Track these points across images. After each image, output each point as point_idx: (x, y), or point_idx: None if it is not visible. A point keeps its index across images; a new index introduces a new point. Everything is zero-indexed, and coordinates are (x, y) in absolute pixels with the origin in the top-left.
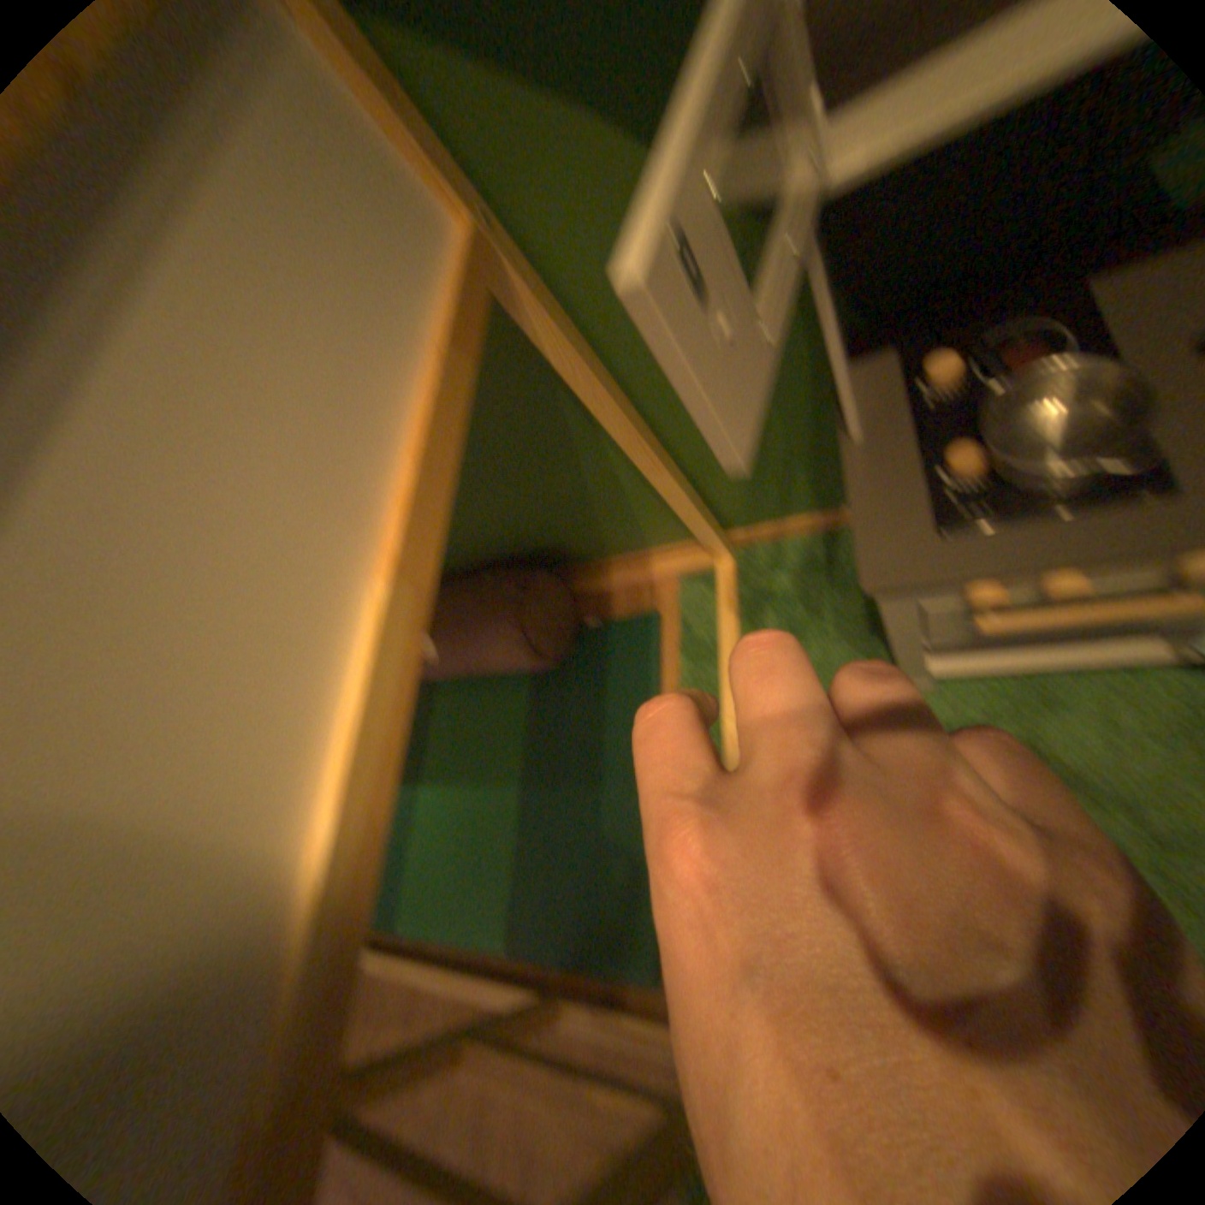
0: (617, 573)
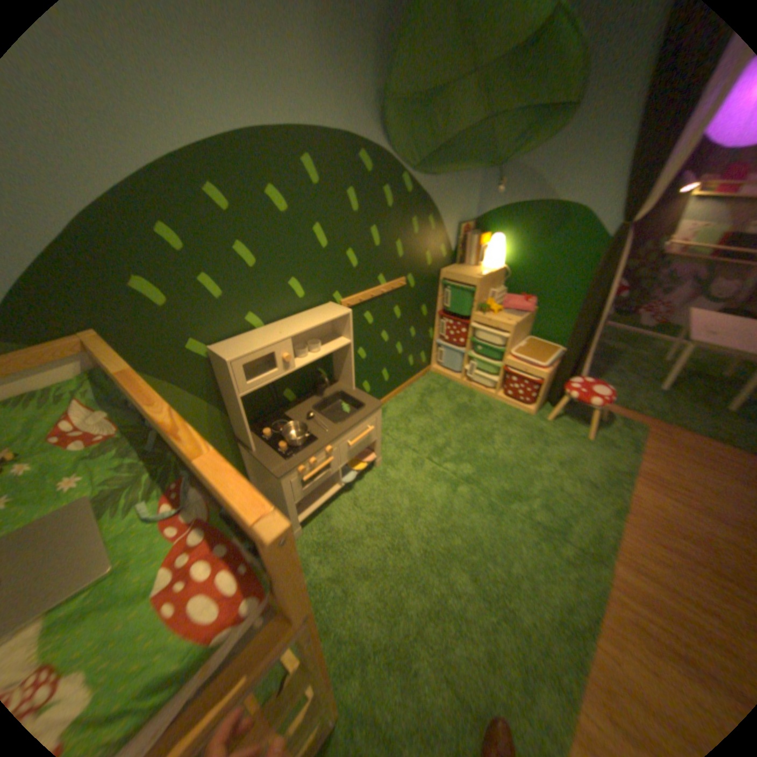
0: None
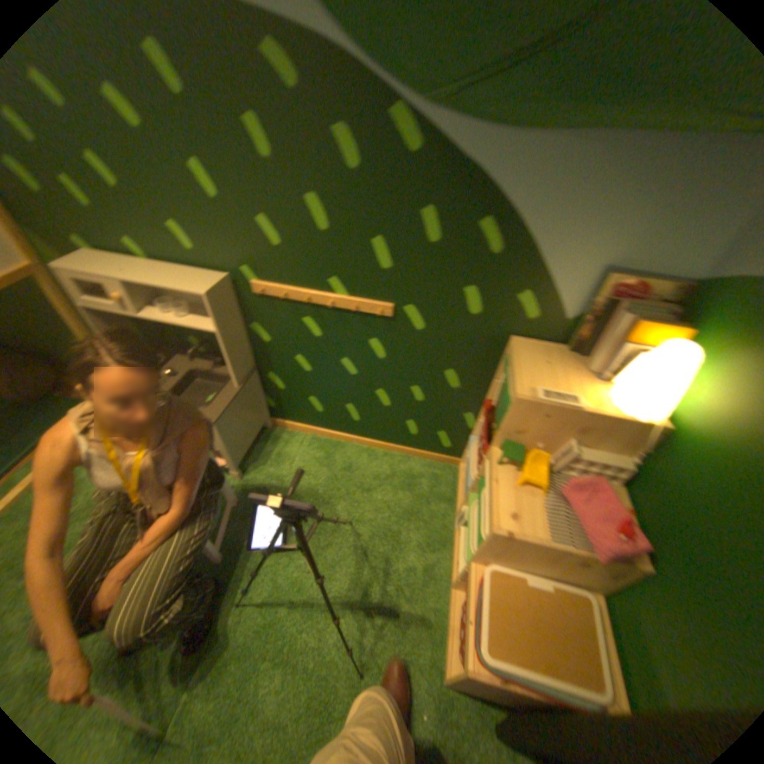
0: None
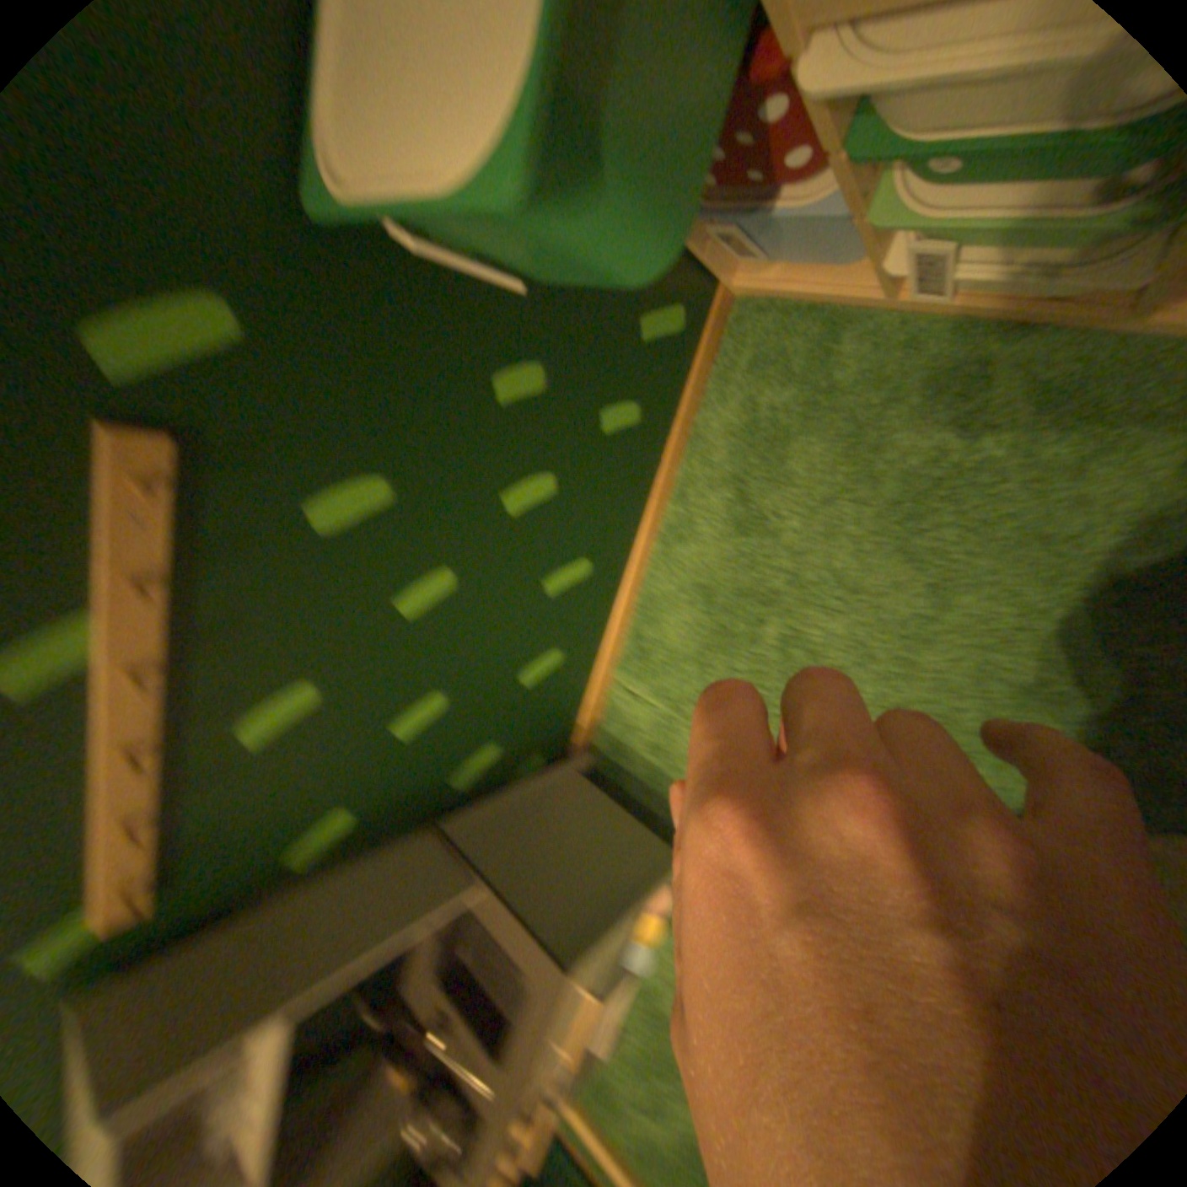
0: None
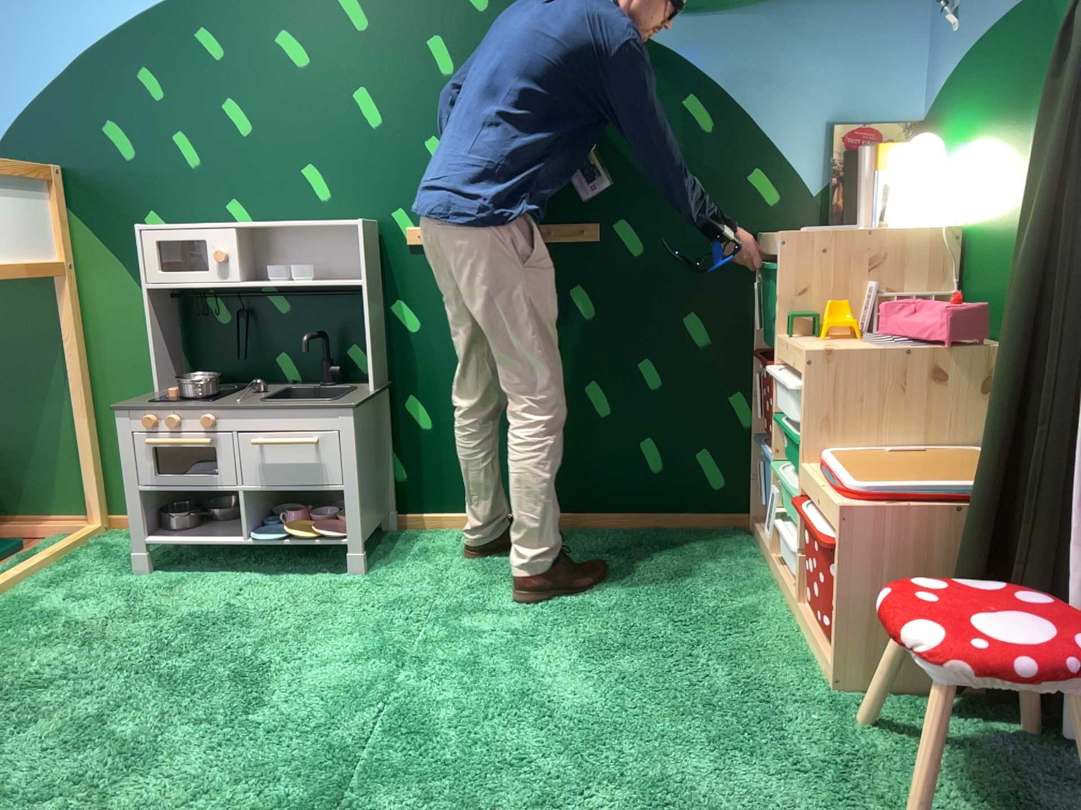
0: (15, 521)
